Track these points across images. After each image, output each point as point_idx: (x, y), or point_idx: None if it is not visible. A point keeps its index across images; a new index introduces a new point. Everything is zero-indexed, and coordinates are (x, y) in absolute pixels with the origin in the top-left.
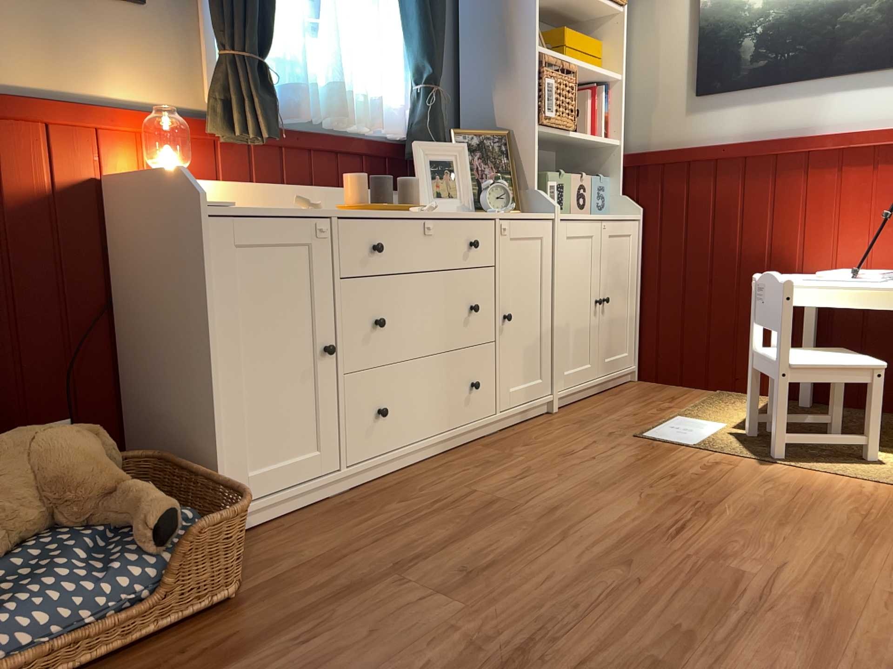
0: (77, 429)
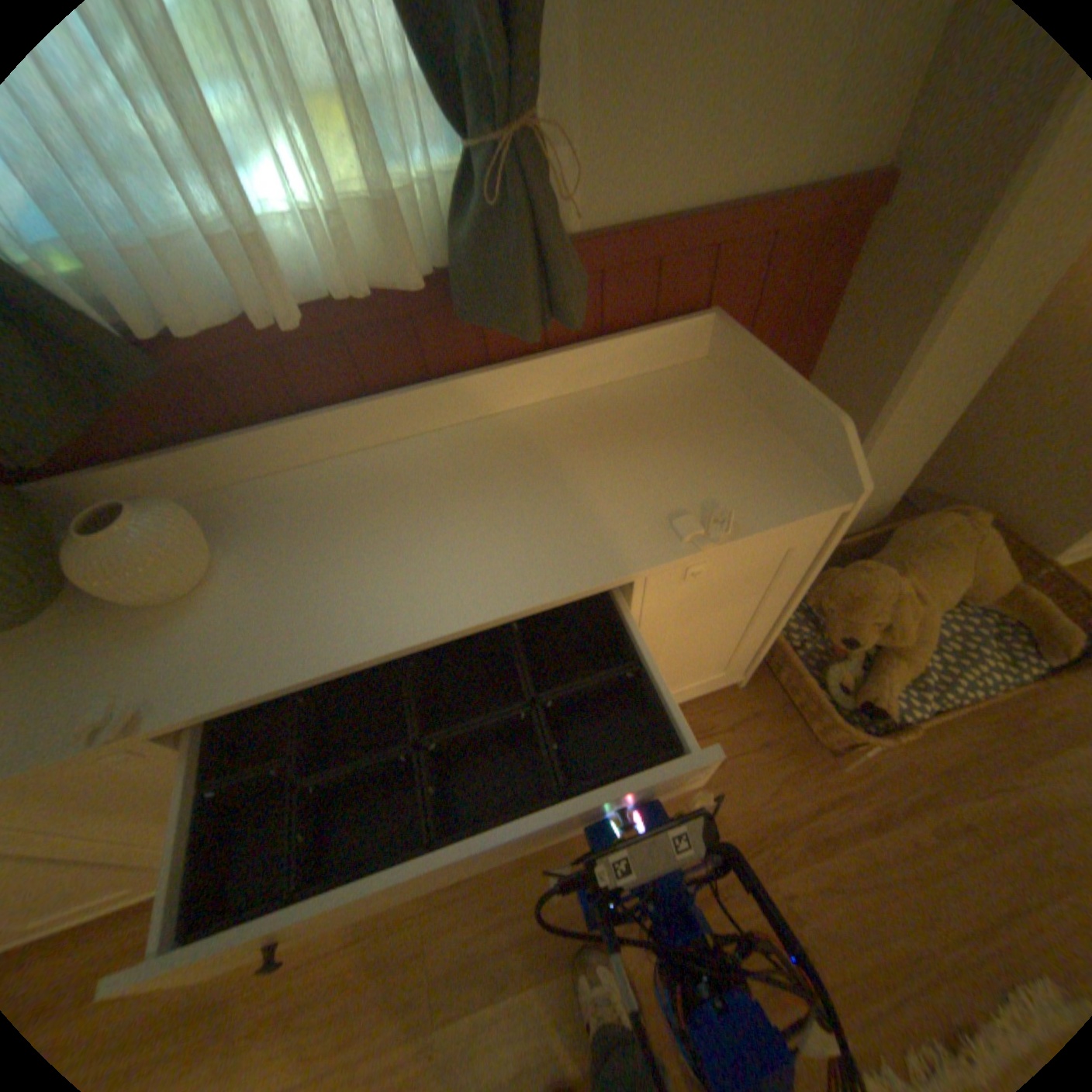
0: (986, 527)
